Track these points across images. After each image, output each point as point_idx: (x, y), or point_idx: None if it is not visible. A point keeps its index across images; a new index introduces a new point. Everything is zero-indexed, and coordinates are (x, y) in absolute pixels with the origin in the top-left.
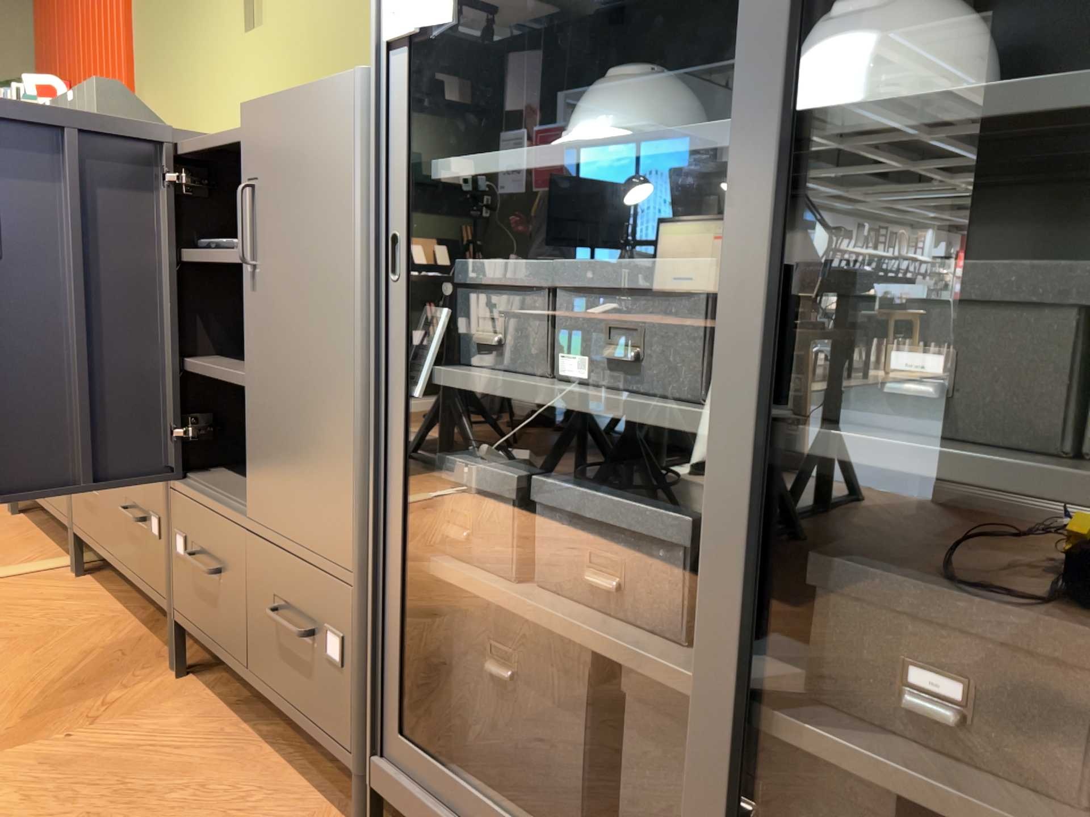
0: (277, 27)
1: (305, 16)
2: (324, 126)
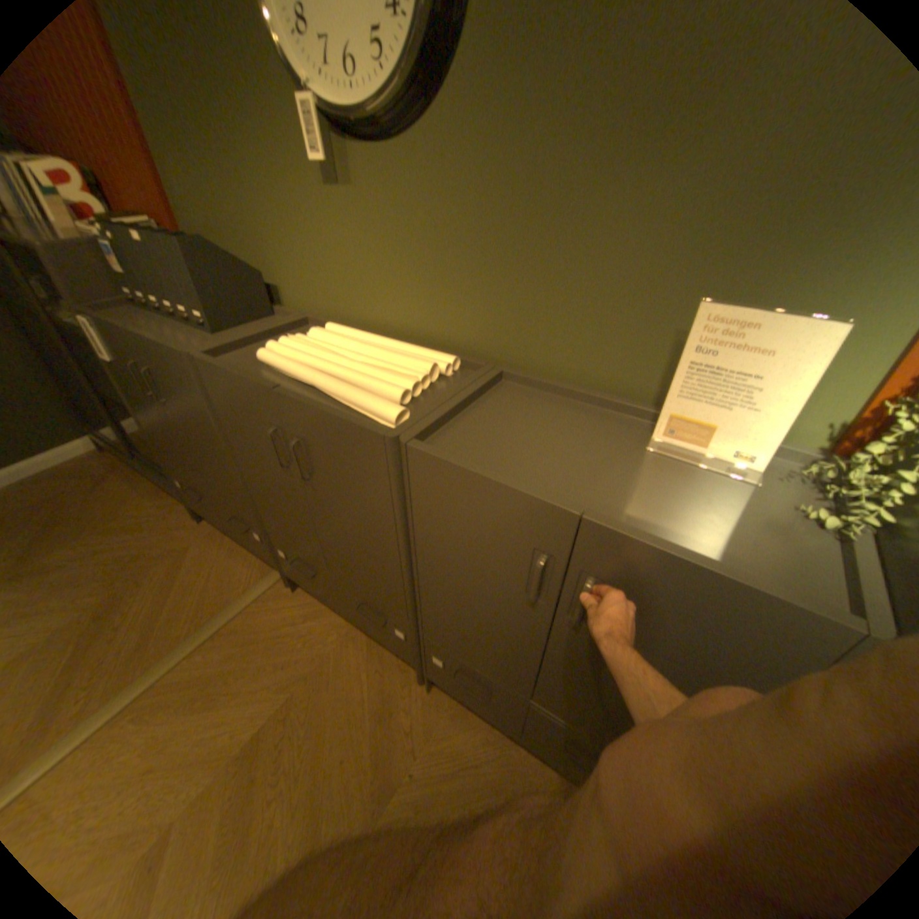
0: (376, 192)
1: (421, 195)
2: (772, 632)
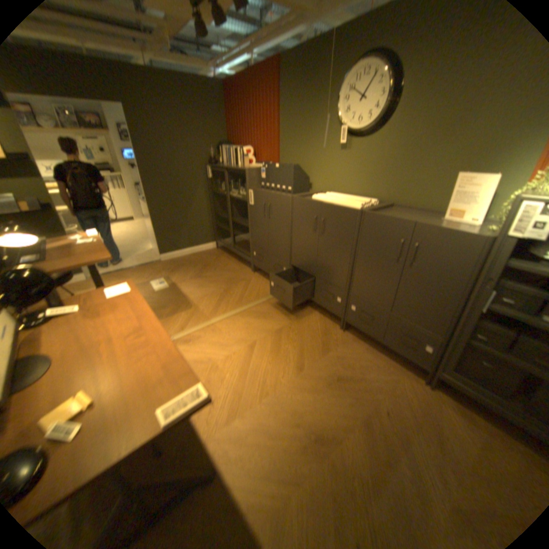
0: (358, 151)
1: (373, 151)
2: (465, 243)
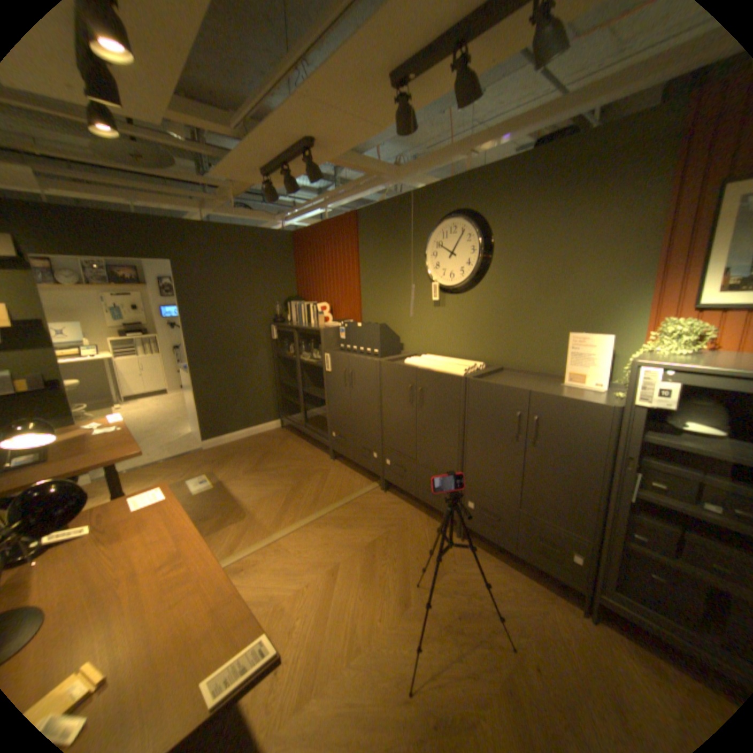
0: (454, 309)
1: (472, 310)
2: (592, 416)
